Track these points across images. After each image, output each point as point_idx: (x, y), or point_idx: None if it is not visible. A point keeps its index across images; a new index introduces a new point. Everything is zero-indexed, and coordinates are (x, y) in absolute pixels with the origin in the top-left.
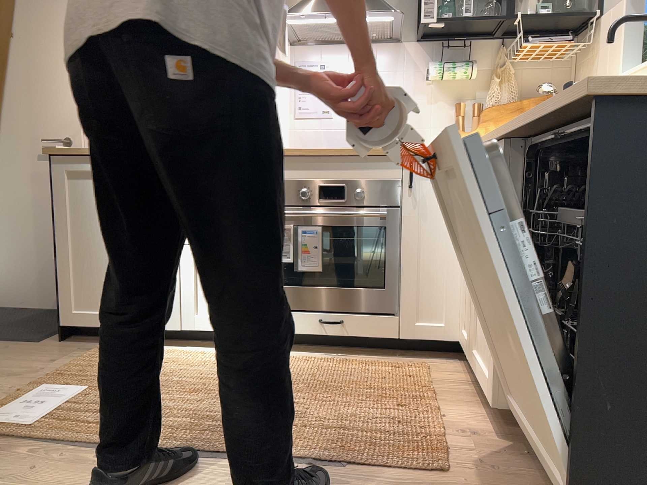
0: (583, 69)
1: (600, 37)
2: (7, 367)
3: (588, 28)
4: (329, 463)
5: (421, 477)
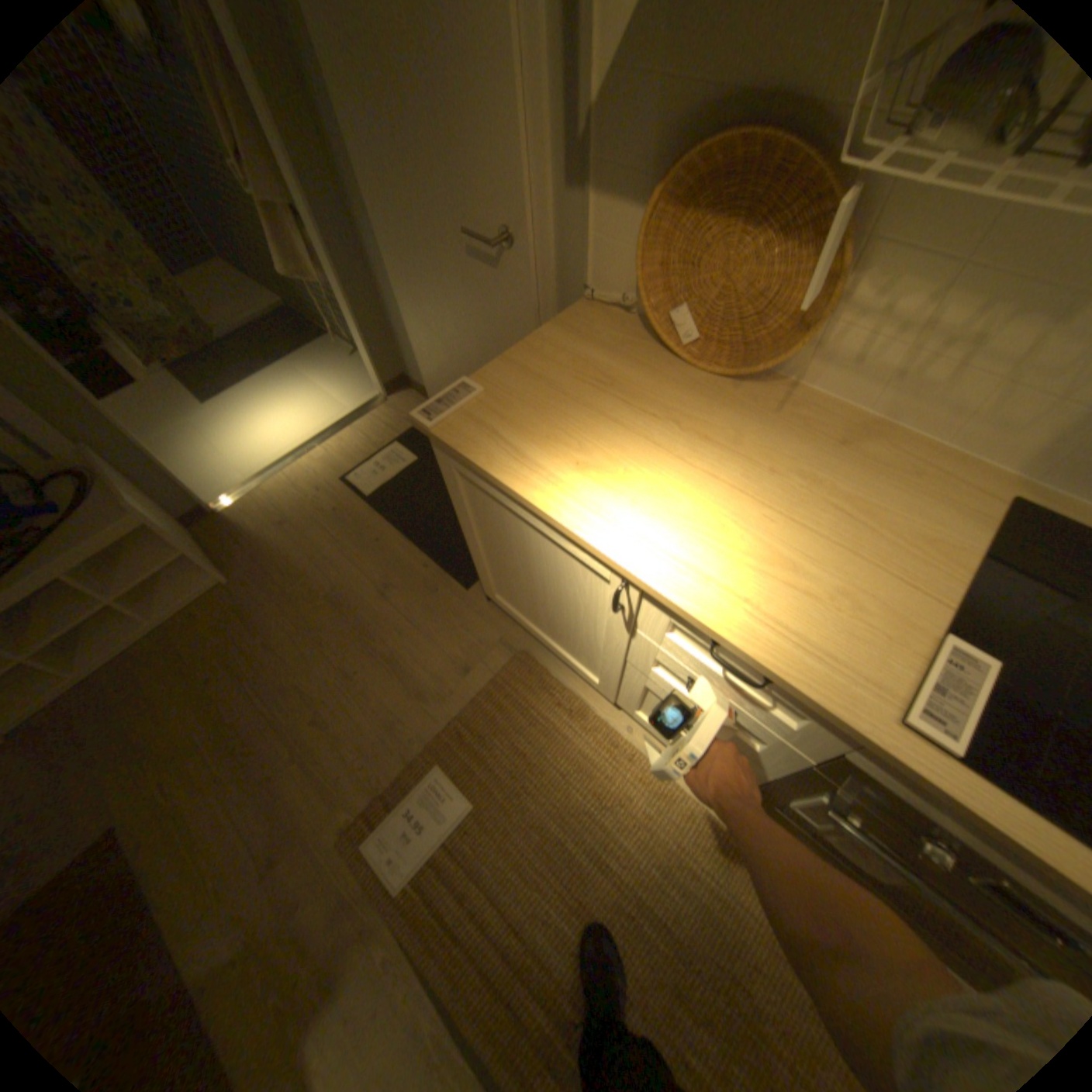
0: None
1: None
2: (422, 660)
3: None
4: None
5: None
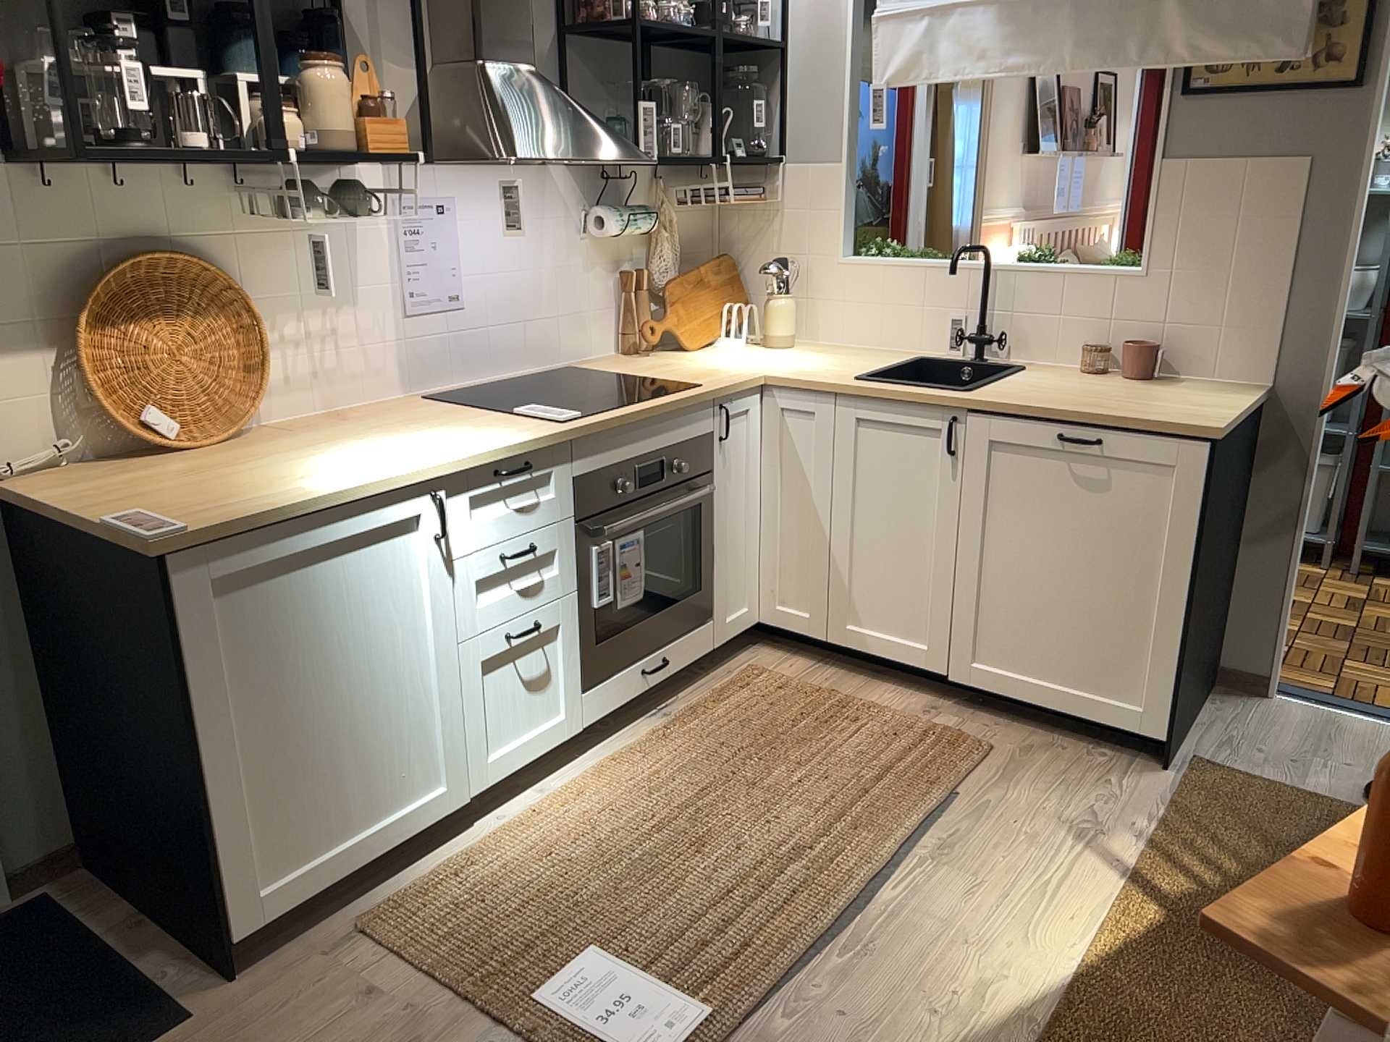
0: (747, 220)
1: (789, 191)
2: None
3: (754, 166)
4: (946, 799)
5: (994, 760)
